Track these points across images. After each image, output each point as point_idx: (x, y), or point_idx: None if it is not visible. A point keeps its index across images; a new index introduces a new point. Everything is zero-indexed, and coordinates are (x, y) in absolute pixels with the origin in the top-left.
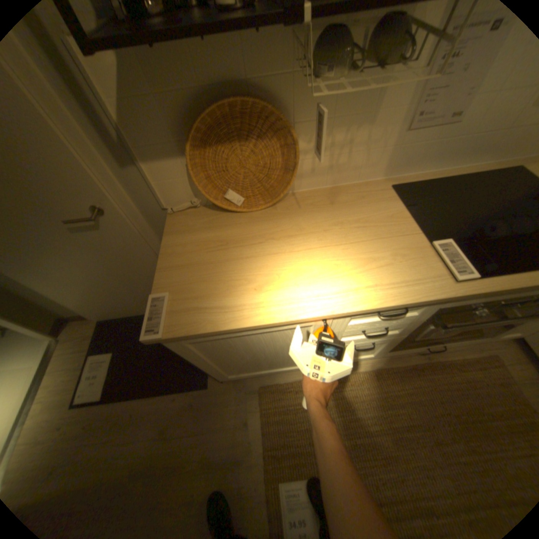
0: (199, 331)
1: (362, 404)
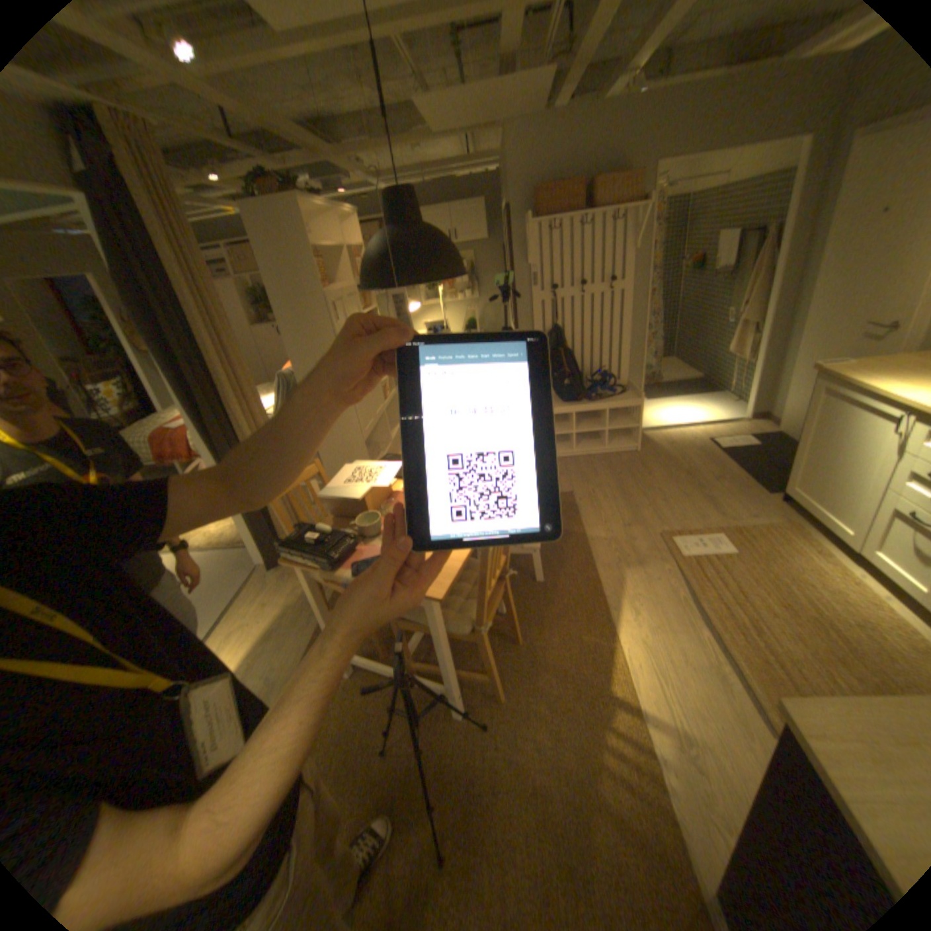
0: (838, 373)
1: (840, 600)
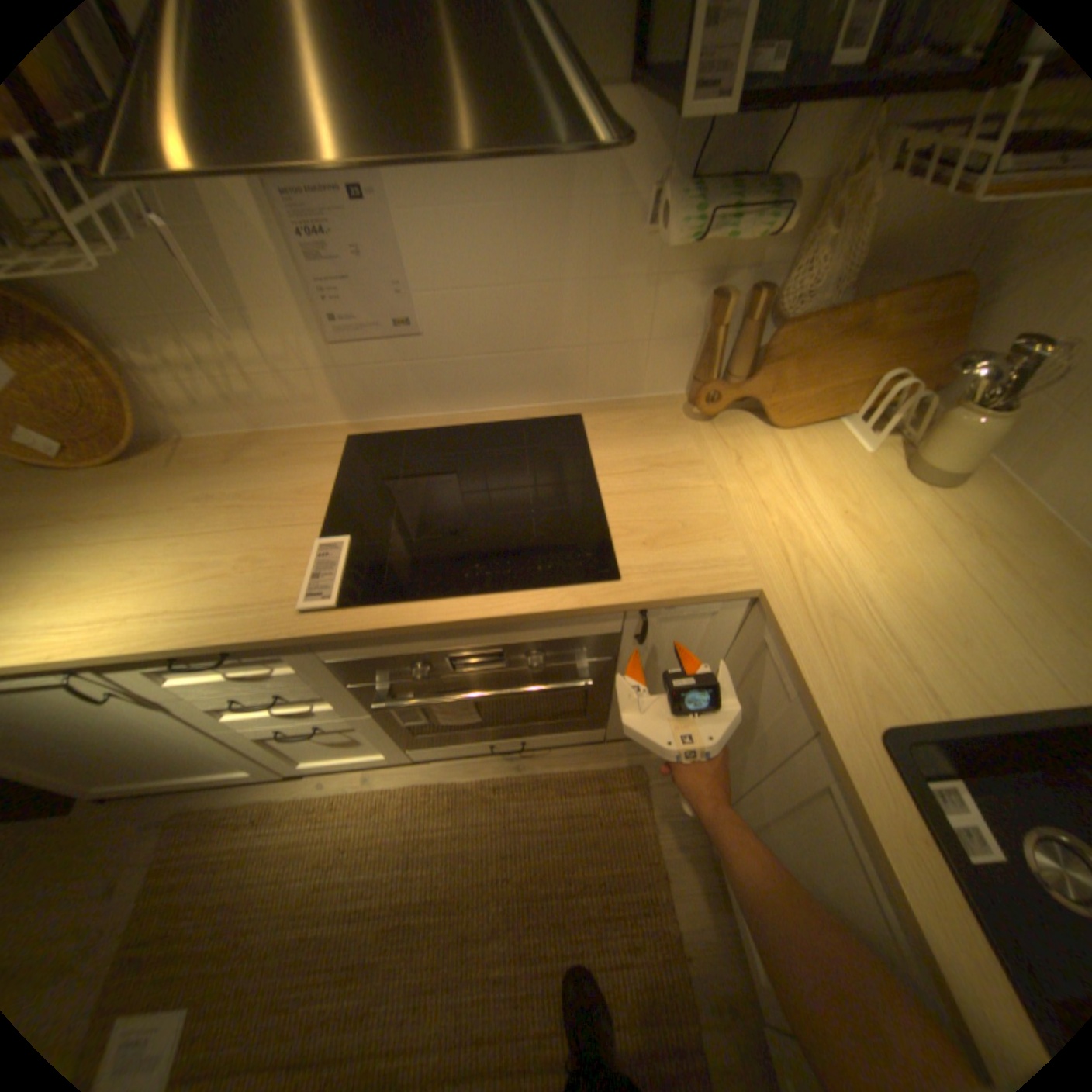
0: None
1: (353, 856)
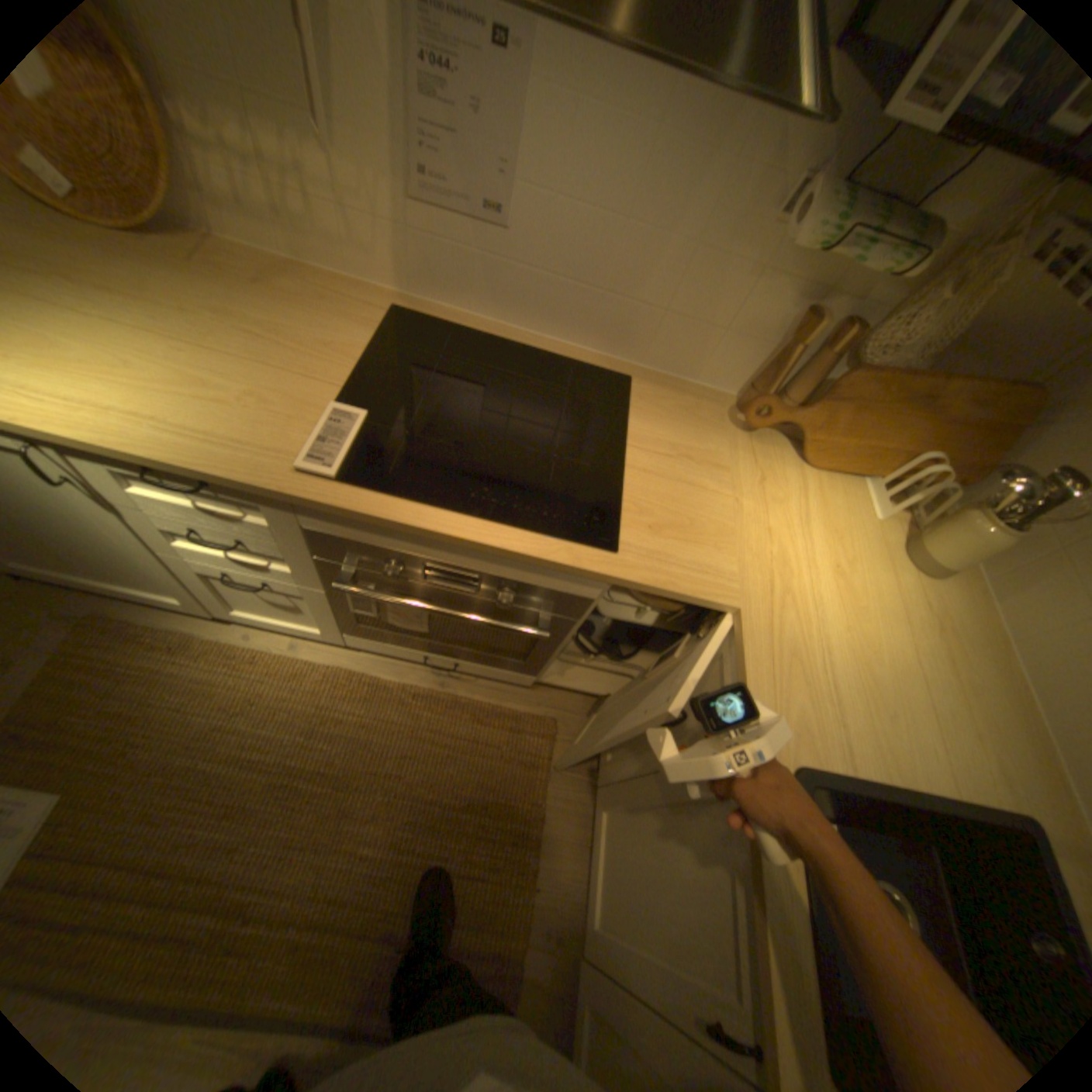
0: None
1: (261, 712)
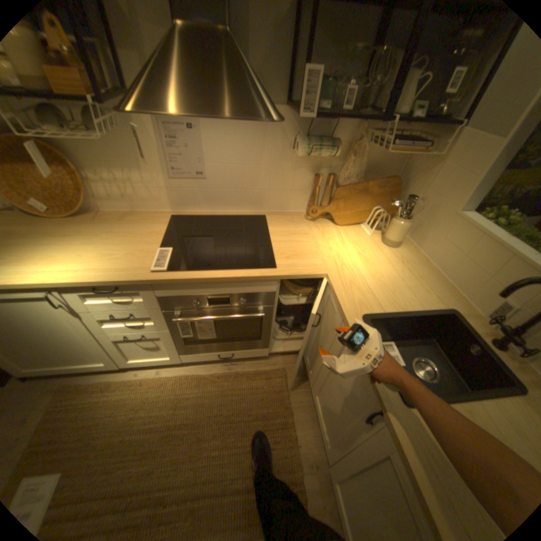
0: None
1: (150, 405)
